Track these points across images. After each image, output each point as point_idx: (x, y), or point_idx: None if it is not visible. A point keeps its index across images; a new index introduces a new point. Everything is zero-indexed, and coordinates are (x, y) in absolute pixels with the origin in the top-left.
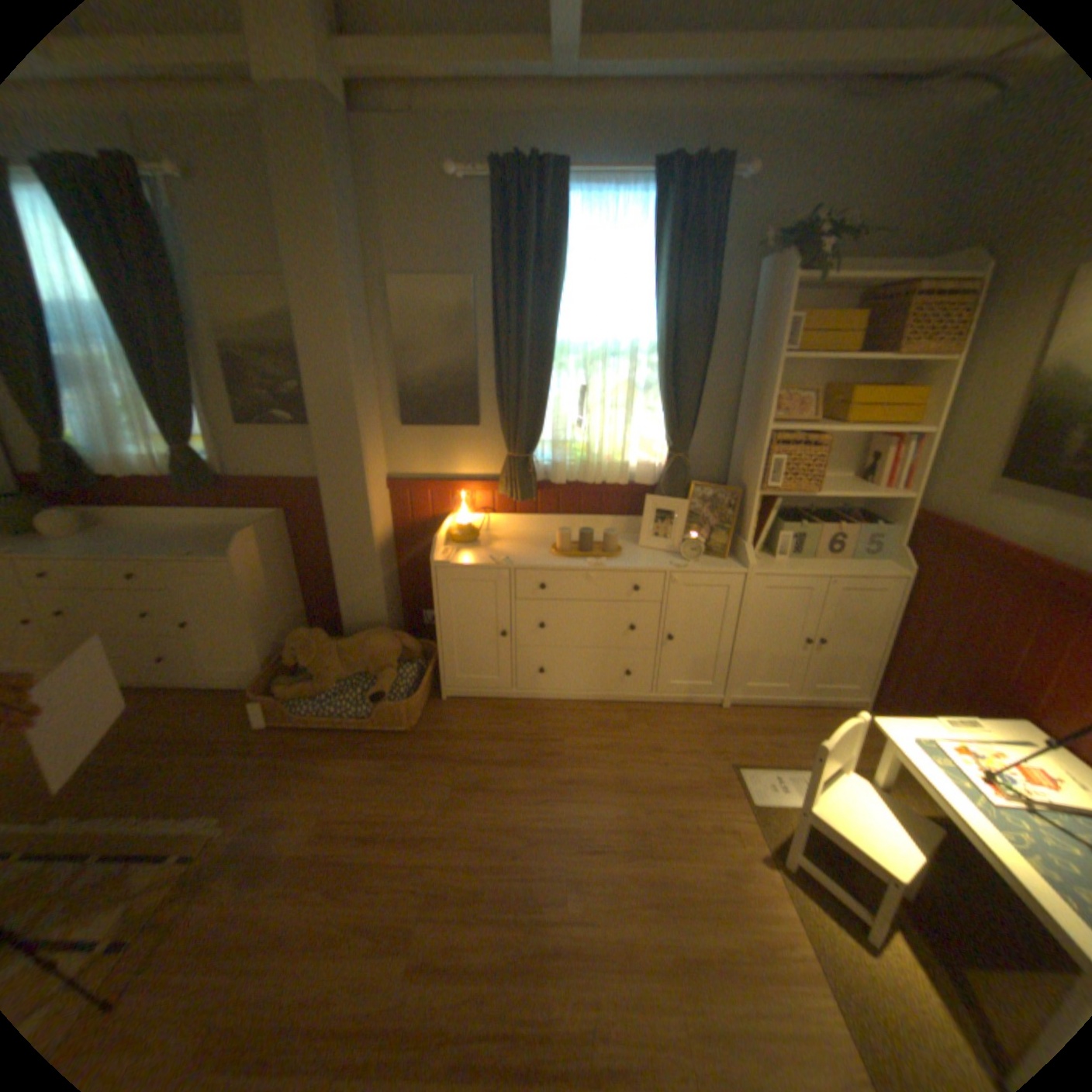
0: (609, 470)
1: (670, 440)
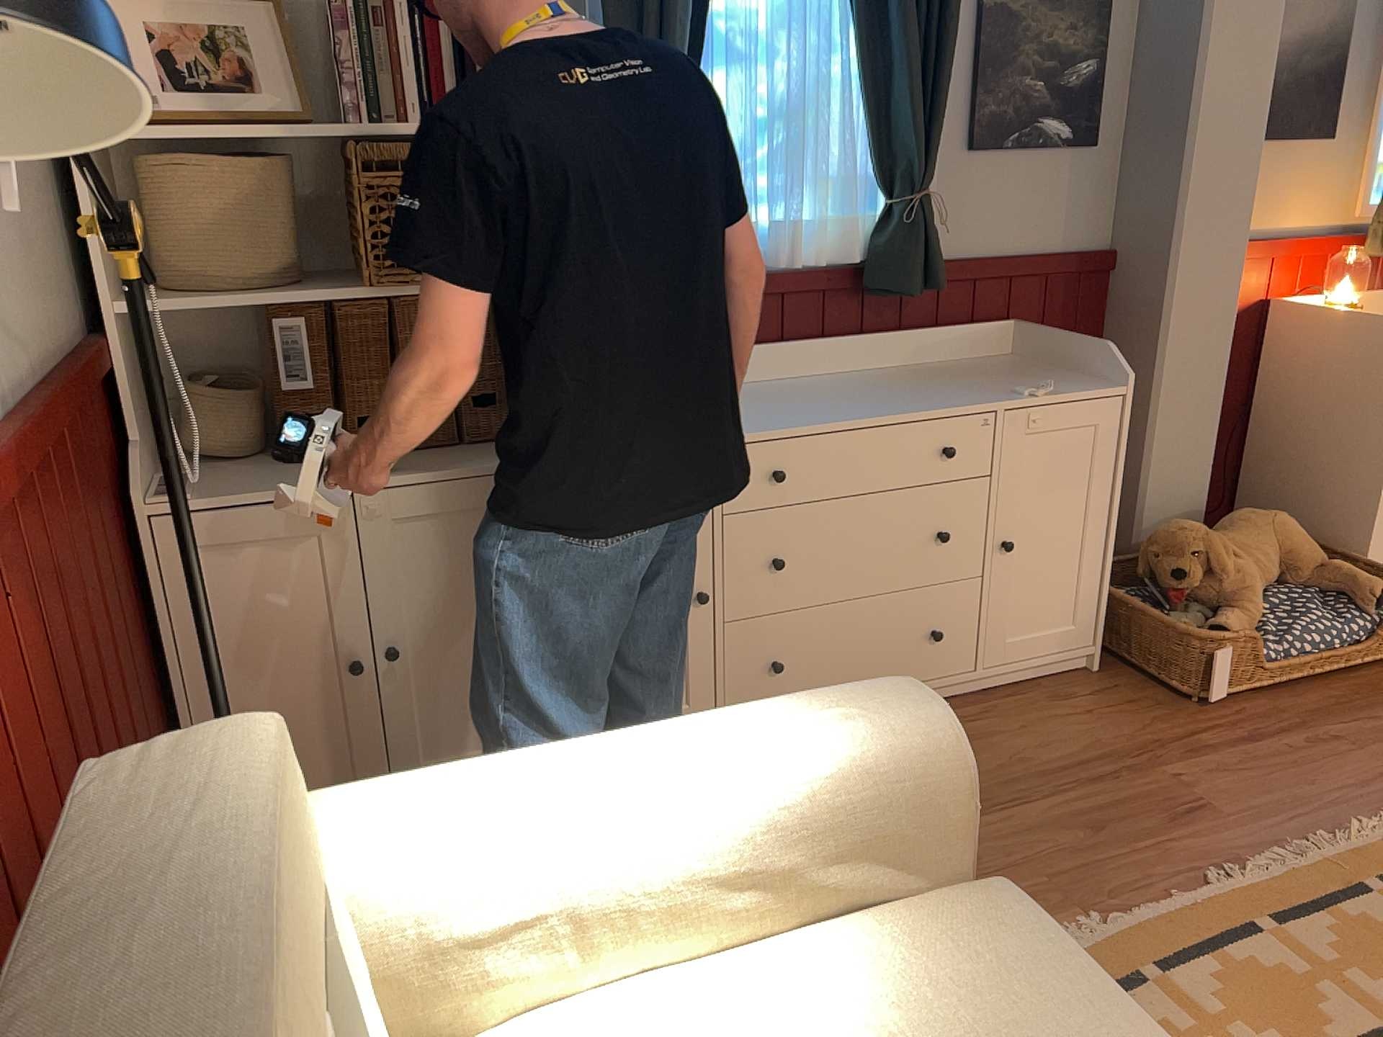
0: None
1: None
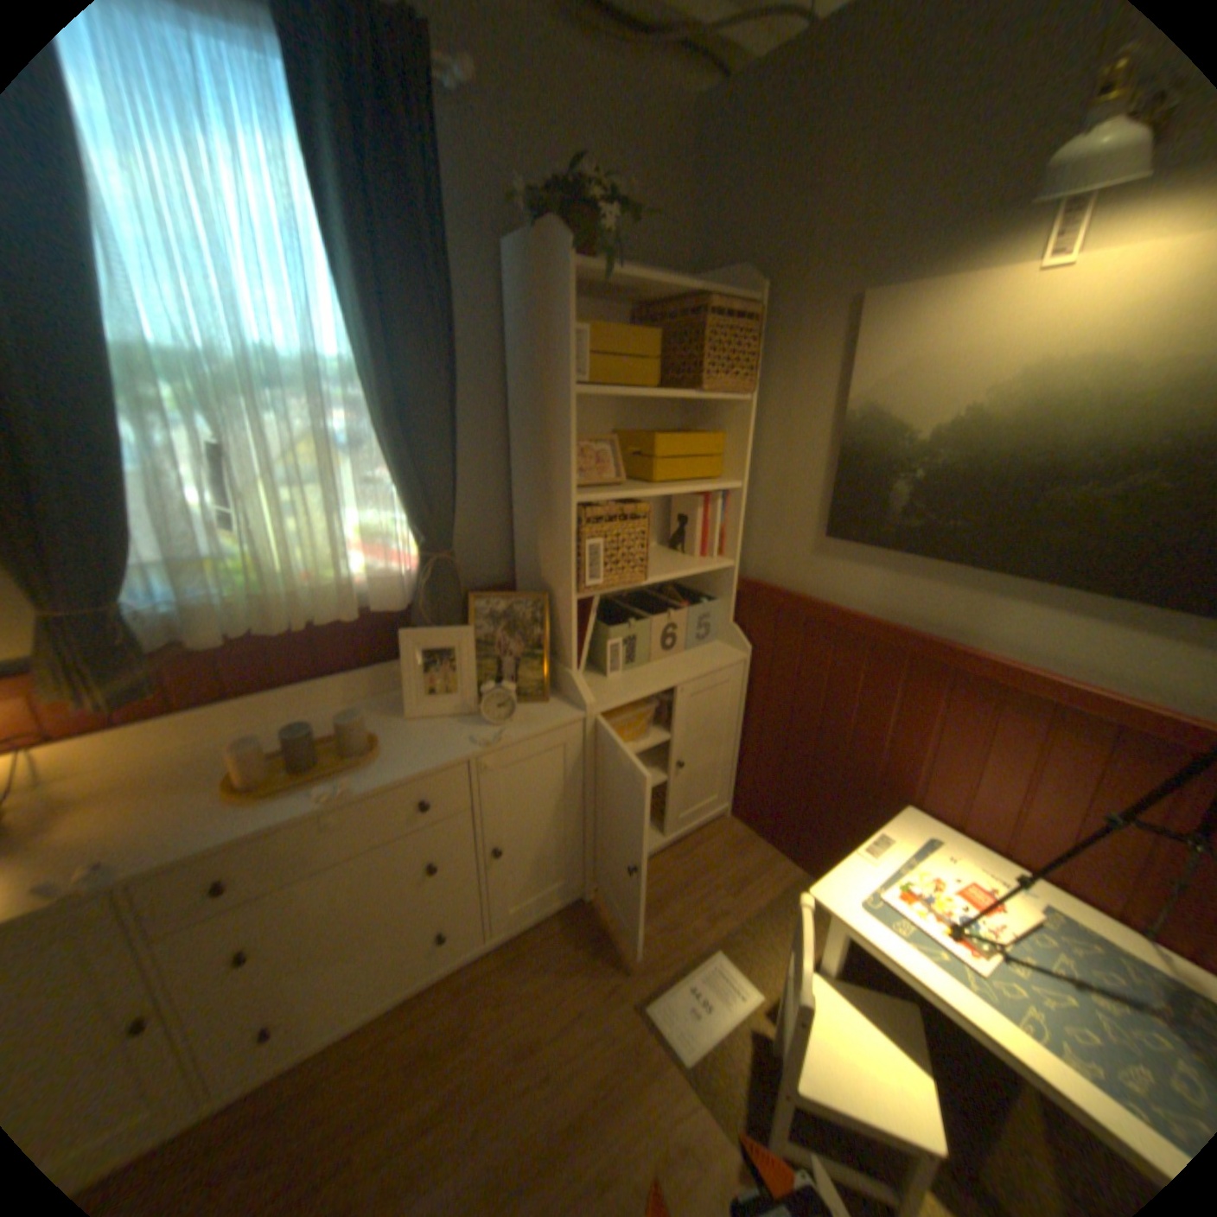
0: (318, 599)
1: (417, 531)
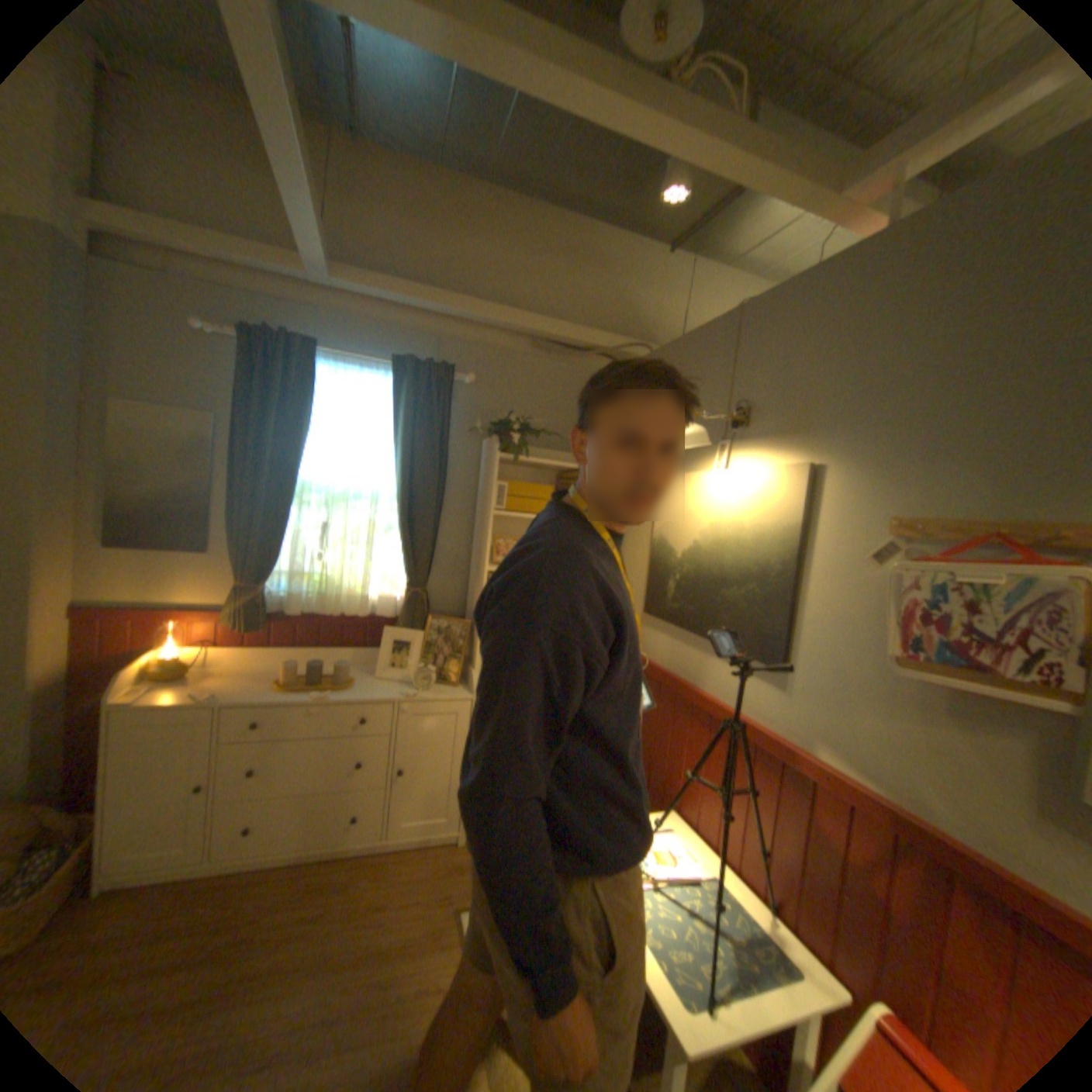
0: (352, 603)
1: (413, 577)
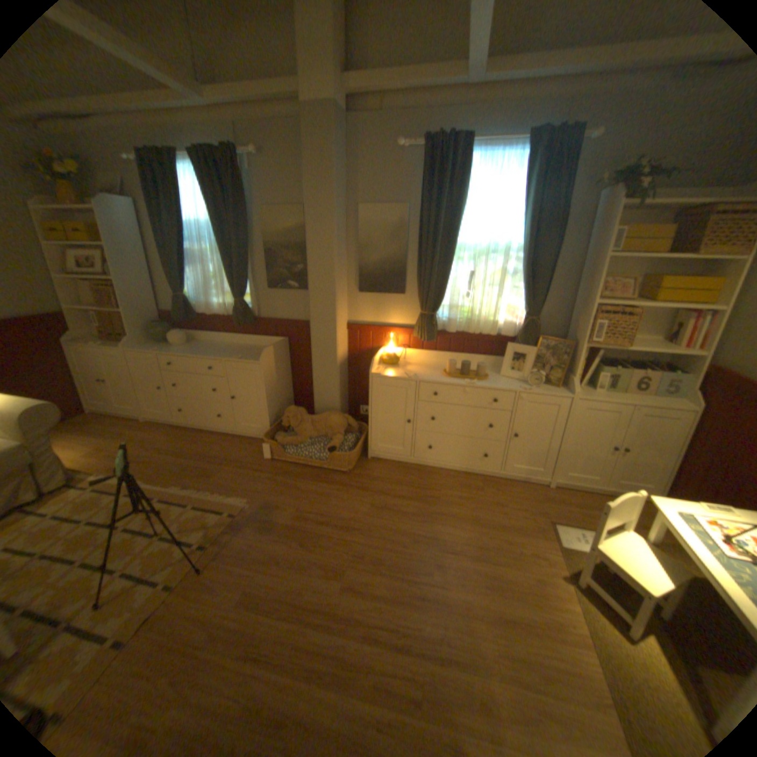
0: (485, 326)
1: (528, 308)
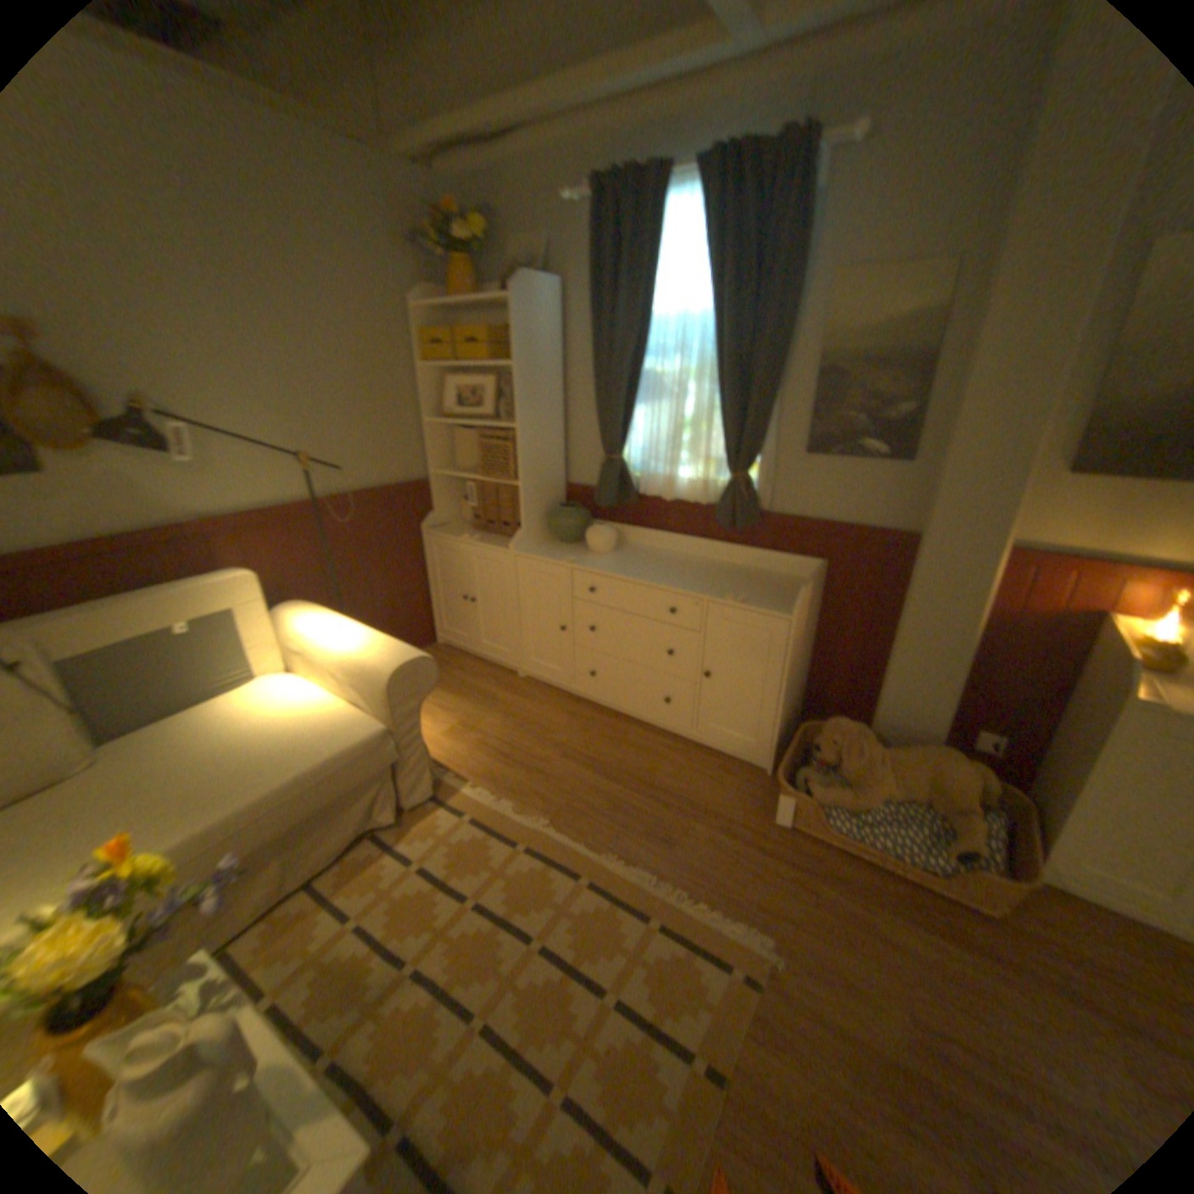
0: None
1: None
